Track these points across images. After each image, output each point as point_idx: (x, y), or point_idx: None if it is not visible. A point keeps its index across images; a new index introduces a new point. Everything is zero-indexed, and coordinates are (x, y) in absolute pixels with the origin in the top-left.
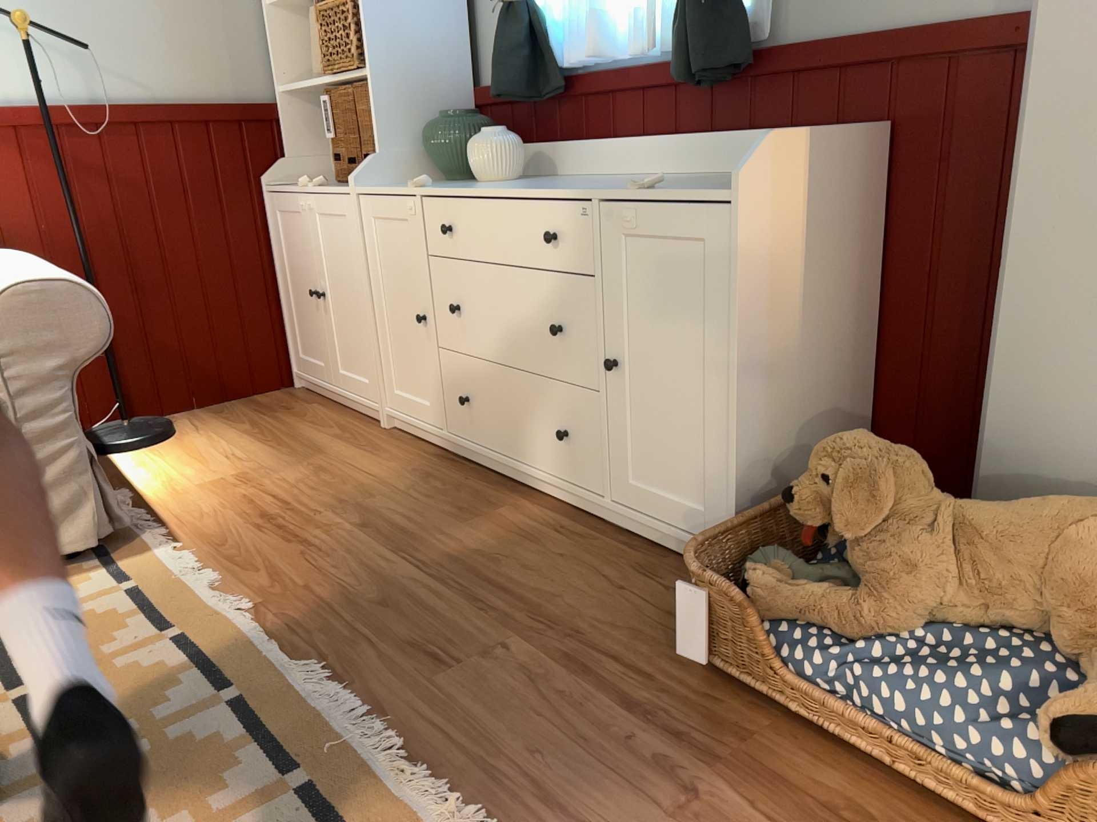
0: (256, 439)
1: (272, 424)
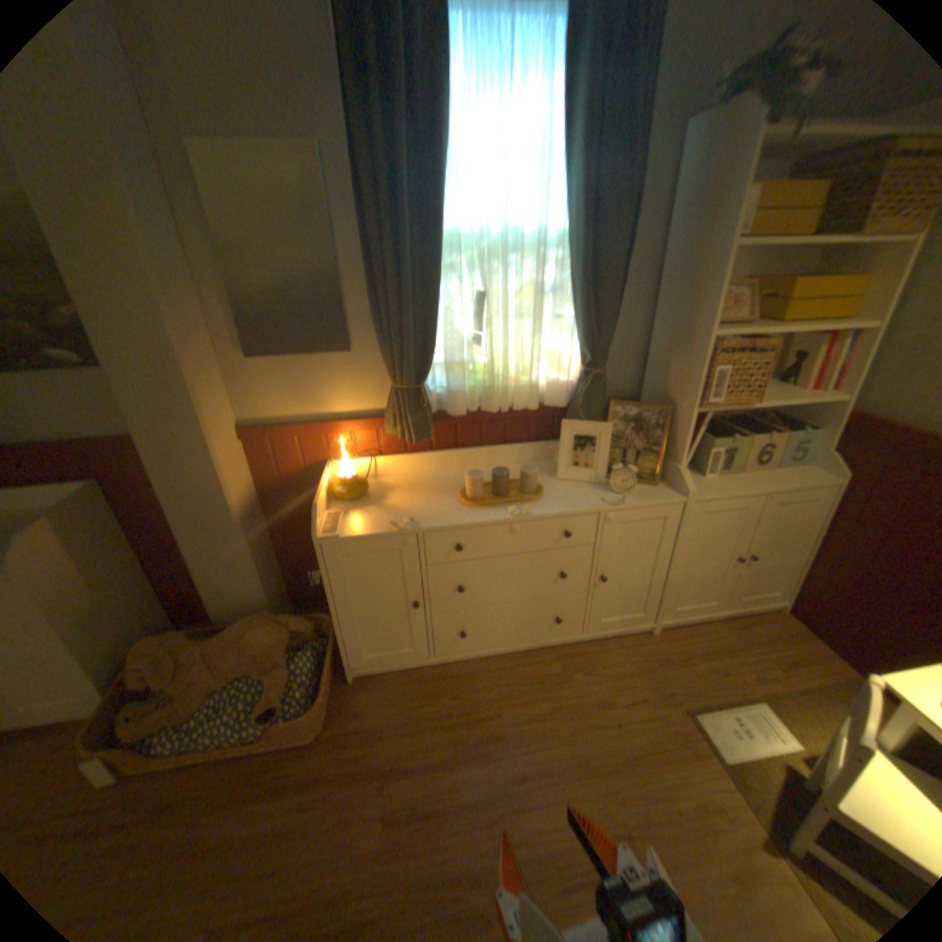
0: None
1: None
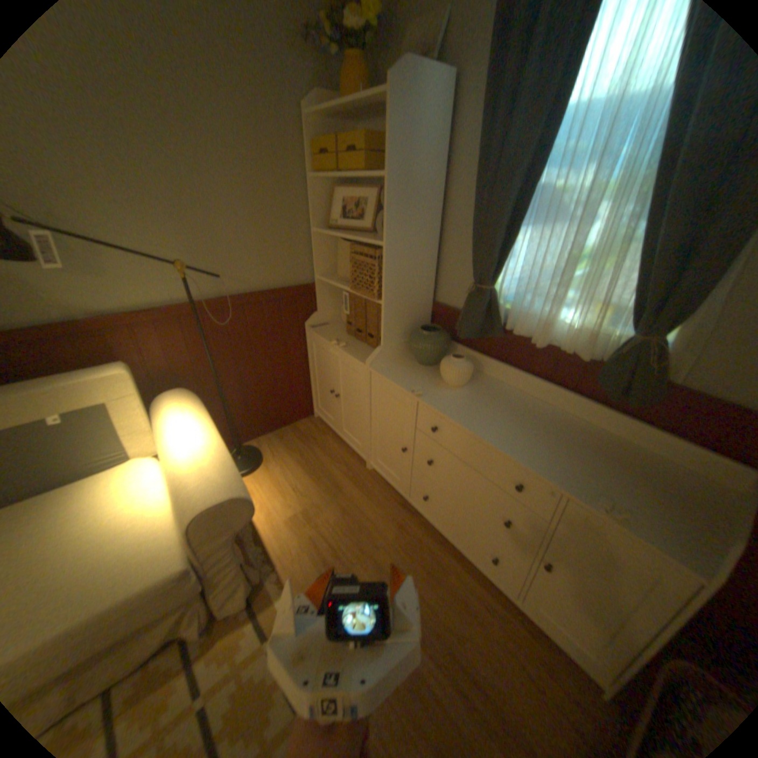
0: (304, 471)
1: (310, 455)
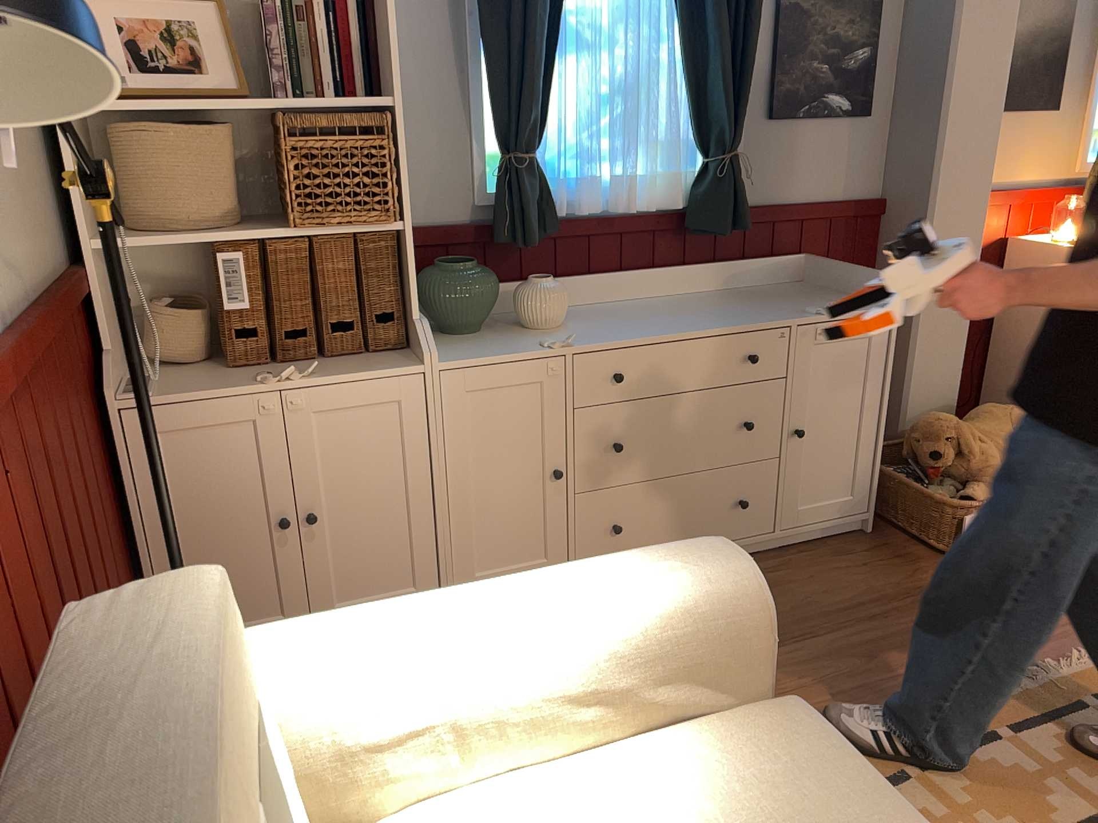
0: None
1: None
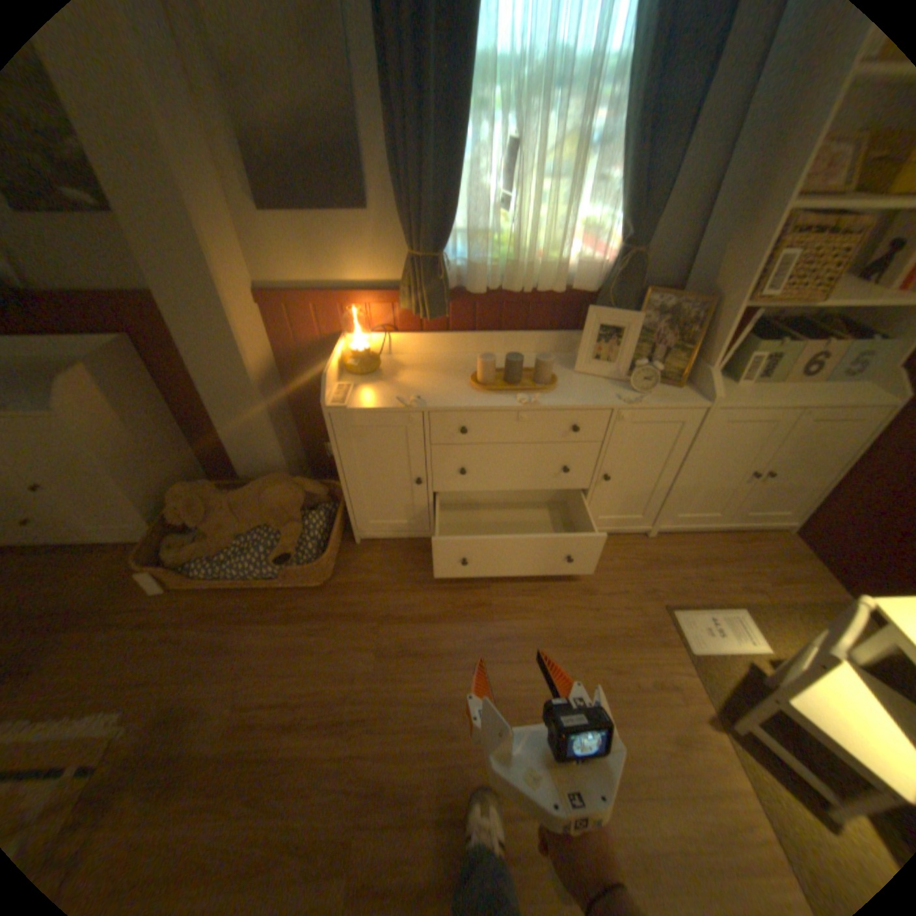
0: None
1: None
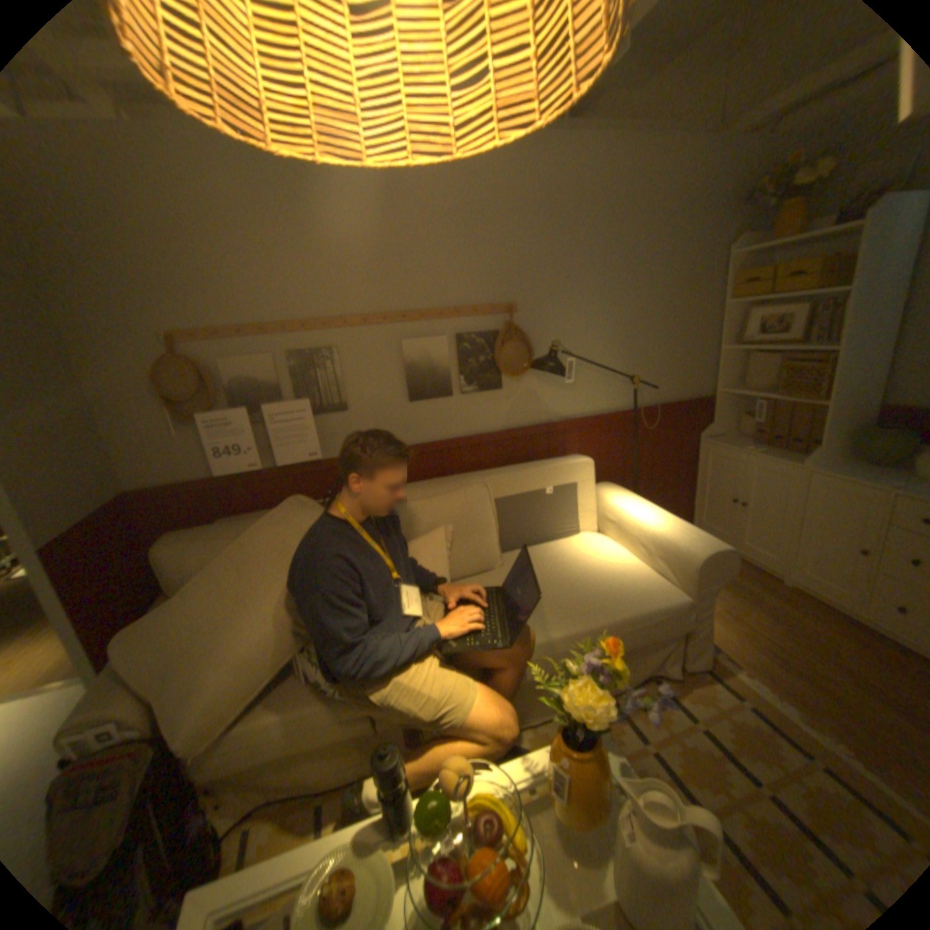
0: None
1: None
